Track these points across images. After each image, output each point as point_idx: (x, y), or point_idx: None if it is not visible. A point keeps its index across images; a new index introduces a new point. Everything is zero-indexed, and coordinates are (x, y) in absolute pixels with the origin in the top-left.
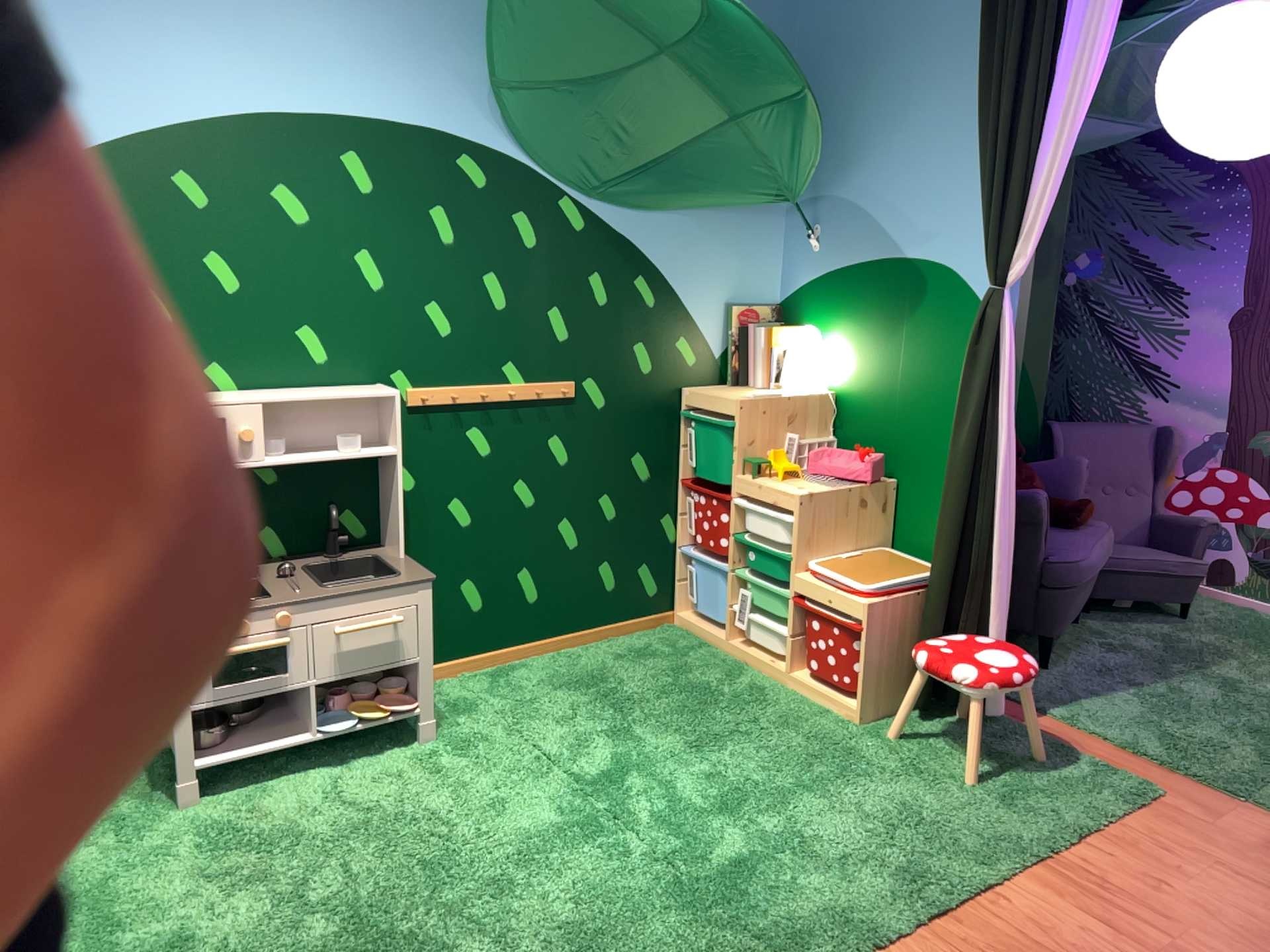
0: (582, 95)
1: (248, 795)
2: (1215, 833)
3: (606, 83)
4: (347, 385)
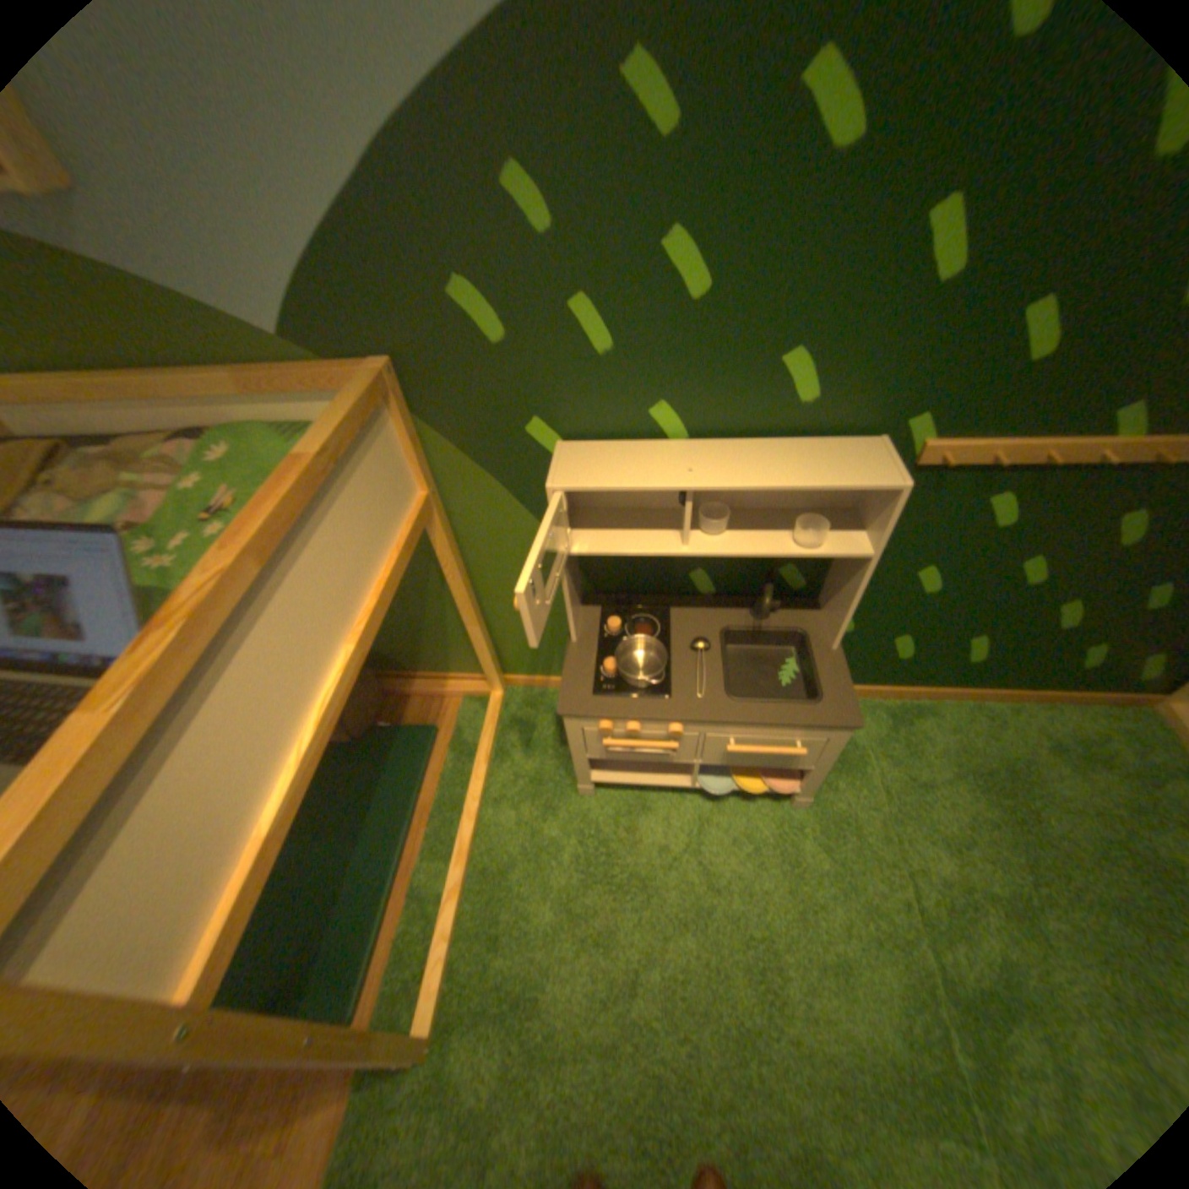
0: None
1: (631, 806)
2: None
3: None
4: (836, 437)
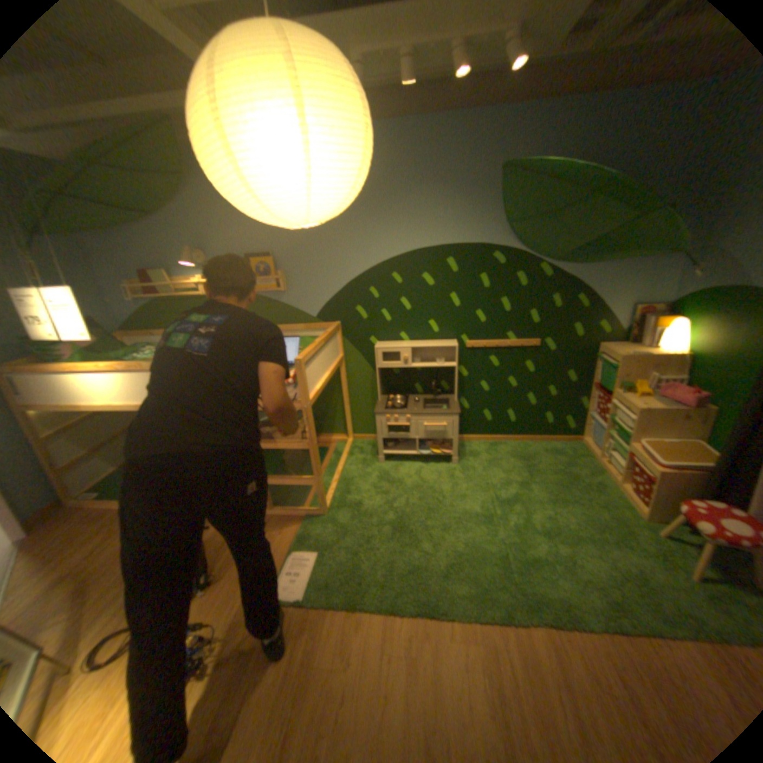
0: (552, 219)
1: (397, 465)
2: None
3: (564, 211)
4: (444, 341)
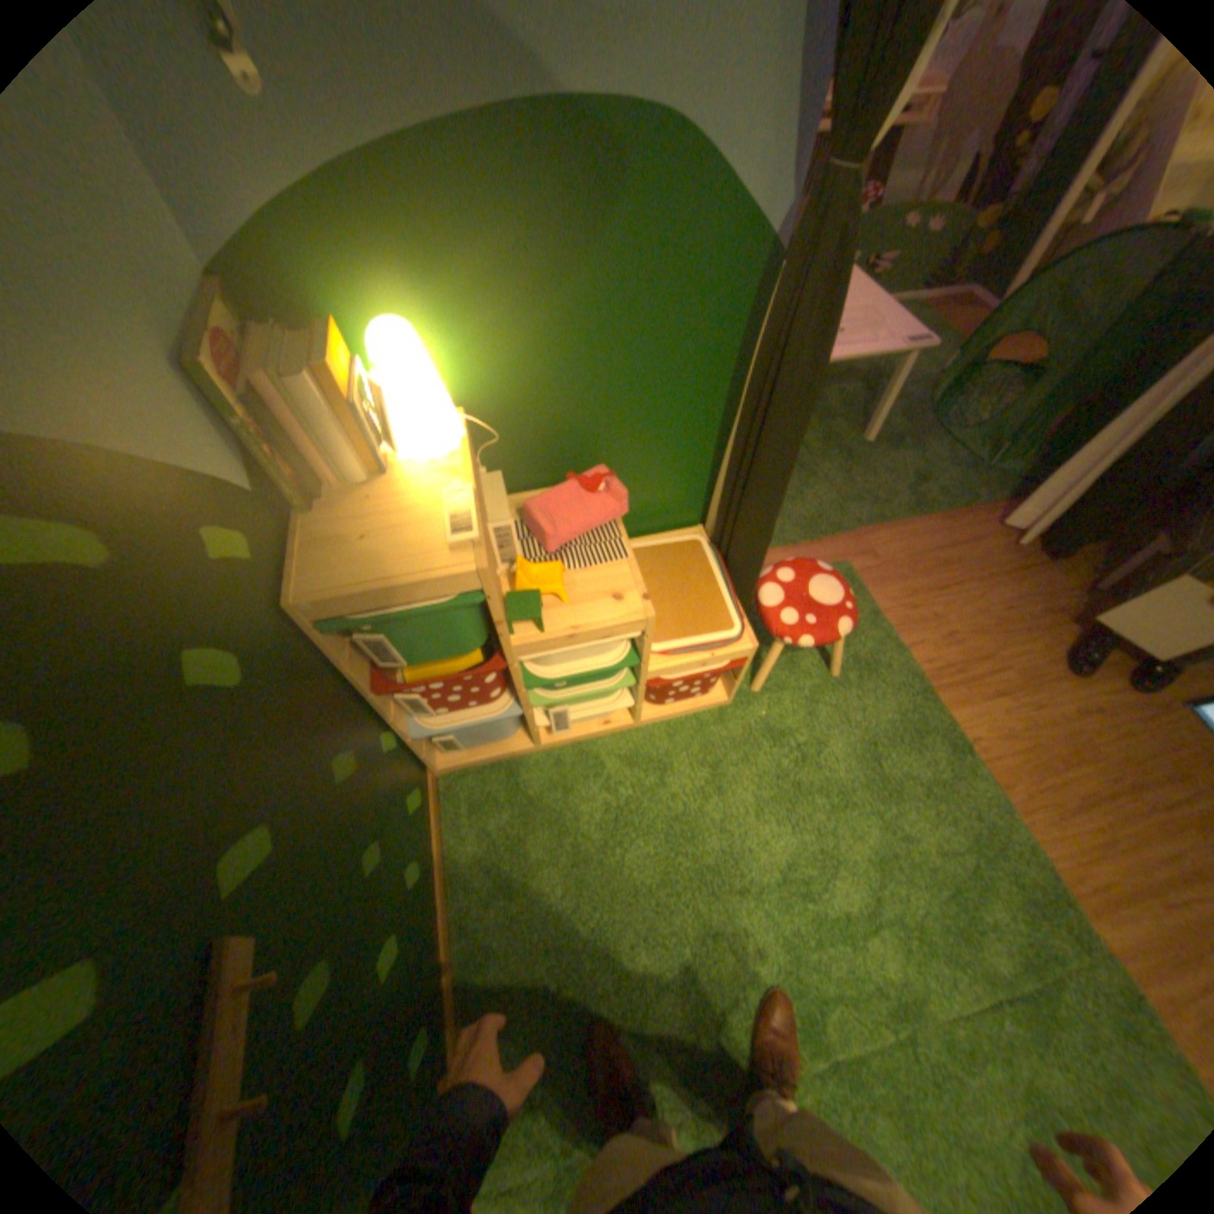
0: None
1: None
2: (893, 569)
3: None
4: None
